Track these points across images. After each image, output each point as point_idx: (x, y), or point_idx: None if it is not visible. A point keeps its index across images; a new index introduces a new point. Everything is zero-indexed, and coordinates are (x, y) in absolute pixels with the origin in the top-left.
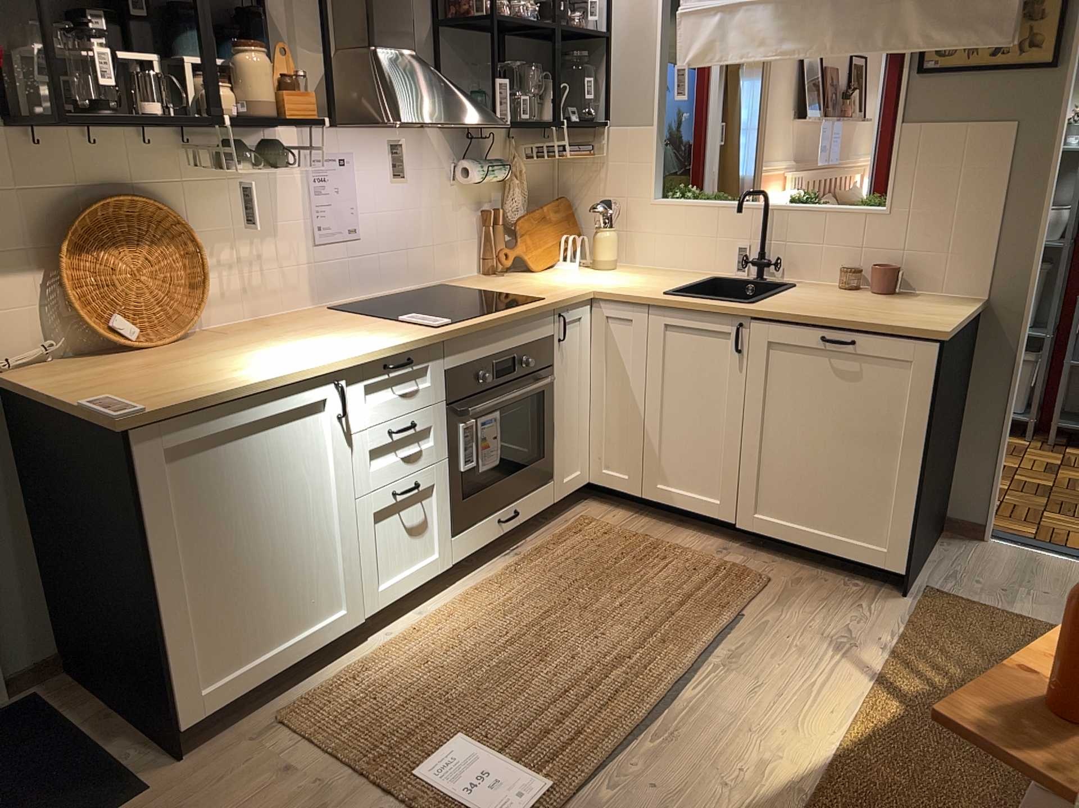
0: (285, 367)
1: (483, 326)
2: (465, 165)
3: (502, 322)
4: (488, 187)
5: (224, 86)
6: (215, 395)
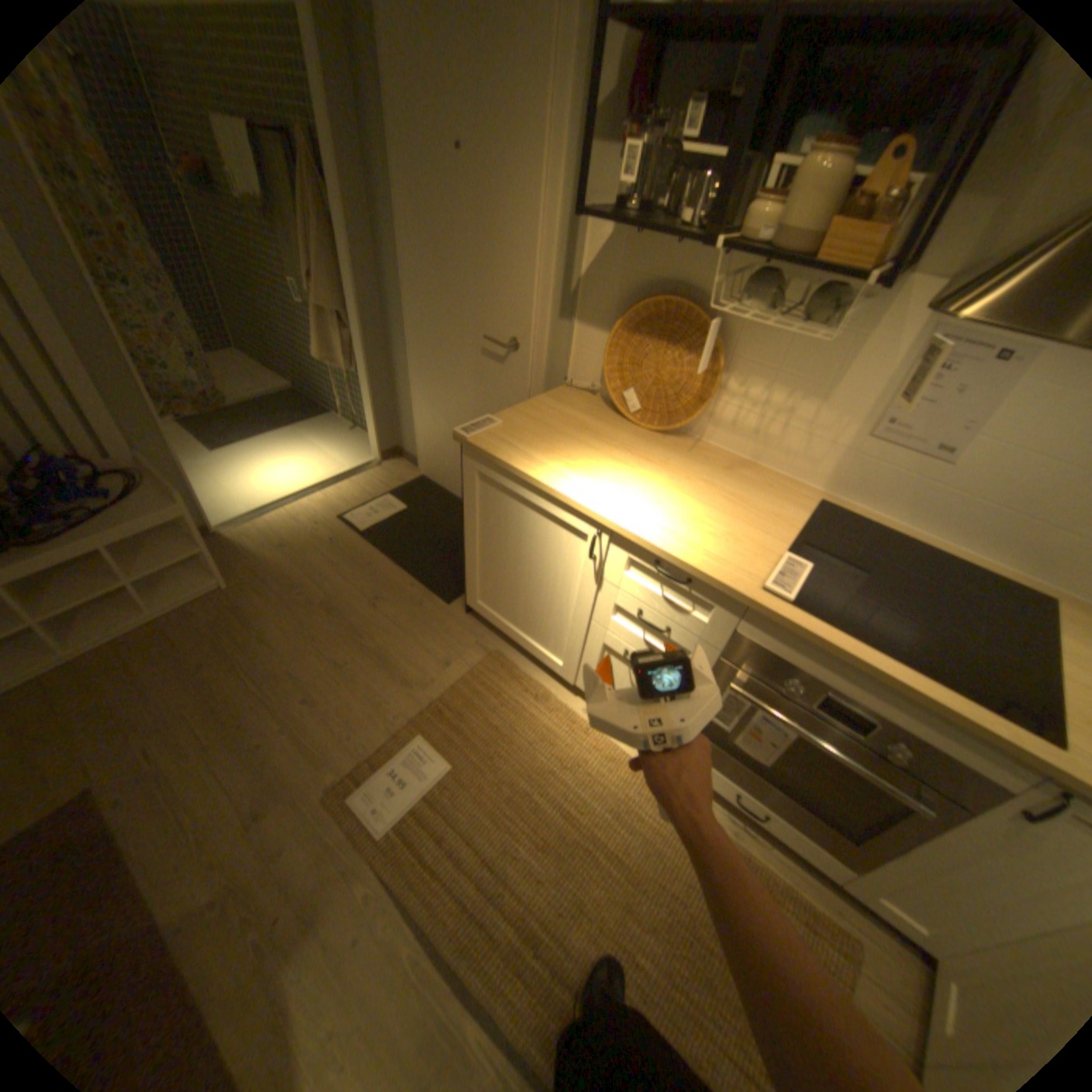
0: (580, 488)
1: (825, 645)
2: None
3: (877, 676)
4: None
5: (772, 197)
6: (507, 462)
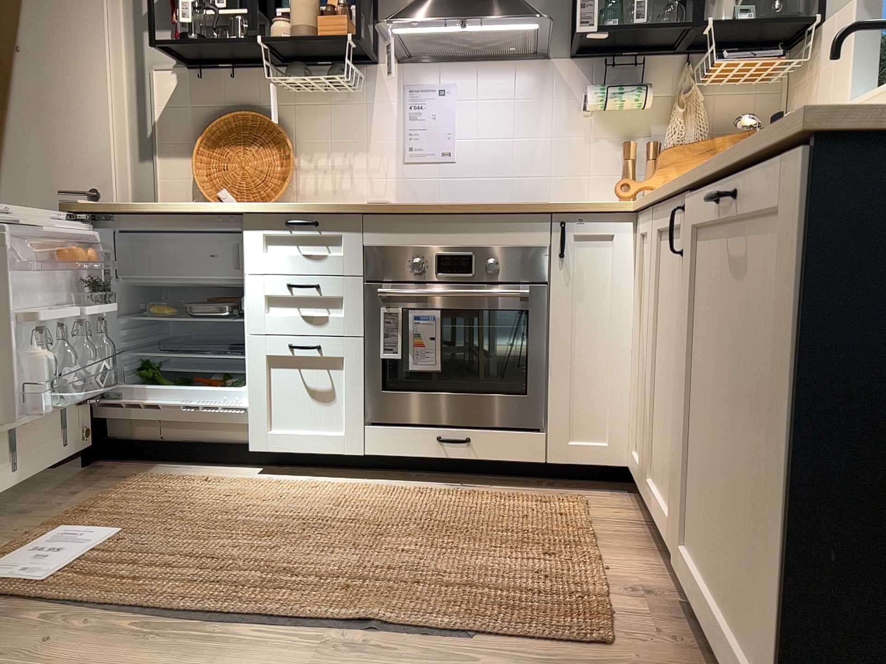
0: (202, 205)
1: (414, 209)
2: (587, 92)
3: (450, 212)
4: (643, 120)
5: (279, 20)
6: (126, 205)
